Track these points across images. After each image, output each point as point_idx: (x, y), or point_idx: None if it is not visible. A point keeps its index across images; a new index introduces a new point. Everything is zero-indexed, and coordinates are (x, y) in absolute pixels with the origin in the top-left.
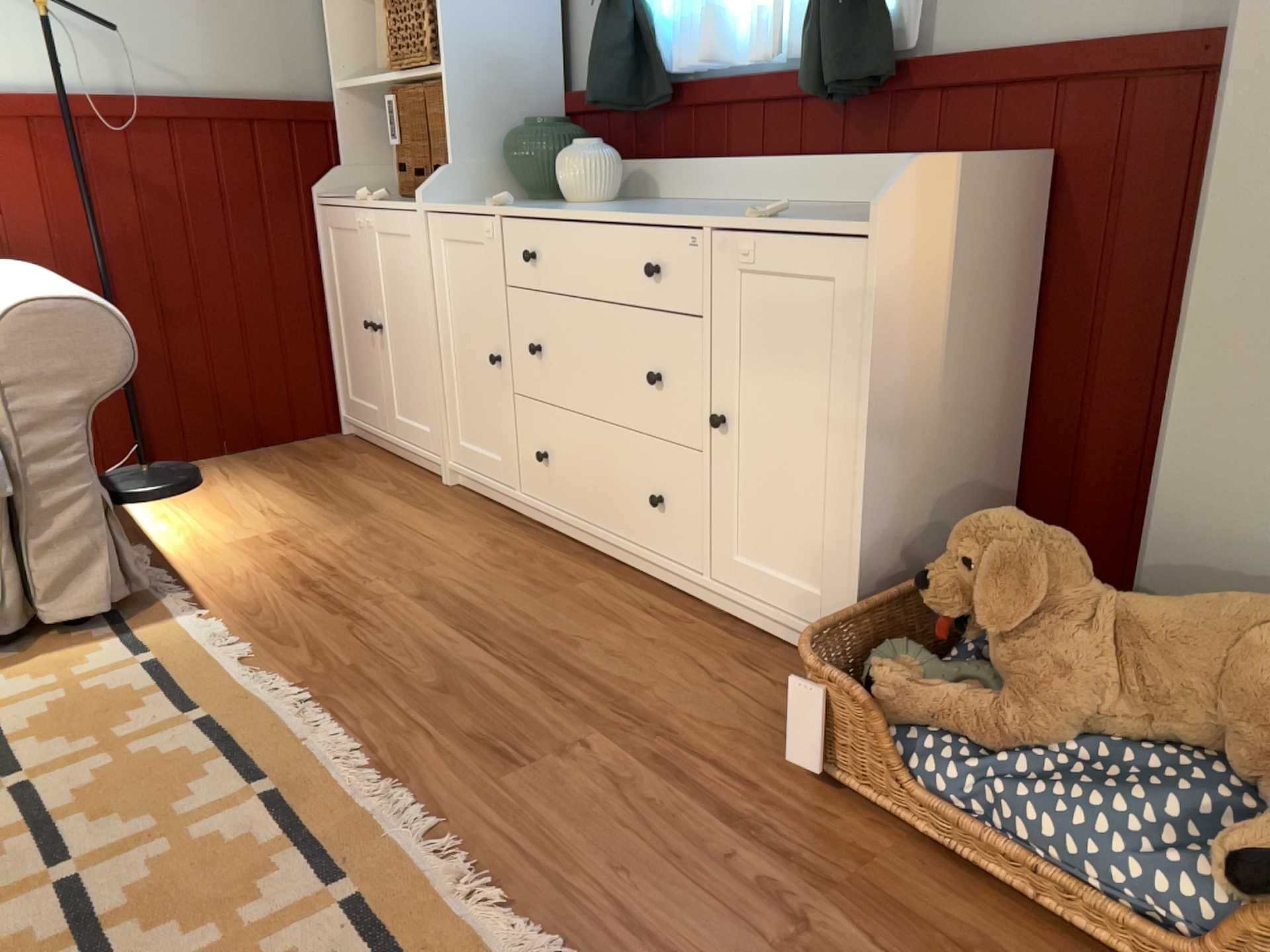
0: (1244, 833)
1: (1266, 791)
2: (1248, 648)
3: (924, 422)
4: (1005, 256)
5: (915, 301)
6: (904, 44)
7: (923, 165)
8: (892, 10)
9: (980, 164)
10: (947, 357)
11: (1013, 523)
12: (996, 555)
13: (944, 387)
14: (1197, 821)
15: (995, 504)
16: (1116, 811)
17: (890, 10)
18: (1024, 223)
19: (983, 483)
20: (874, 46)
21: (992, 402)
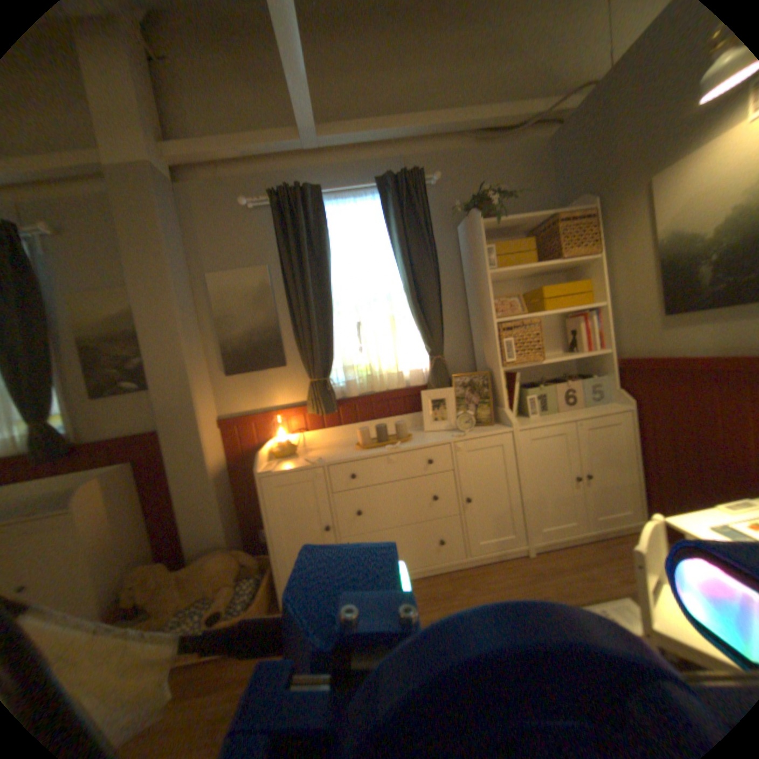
0: (205, 615)
1: (214, 600)
2: (203, 570)
3: (108, 551)
4: (123, 493)
5: (93, 521)
6: (71, 440)
7: (83, 485)
8: (63, 431)
9: (105, 475)
10: (110, 529)
11: (140, 570)
12: (137, 582)
13: (112, 538)
14: (201, 618)
15: (144, 559)
16: (181, 629)
17: (63, 431)
18: (127, 482)
19: (138, 556)
20: (59, 444)
21: (132, 532)
